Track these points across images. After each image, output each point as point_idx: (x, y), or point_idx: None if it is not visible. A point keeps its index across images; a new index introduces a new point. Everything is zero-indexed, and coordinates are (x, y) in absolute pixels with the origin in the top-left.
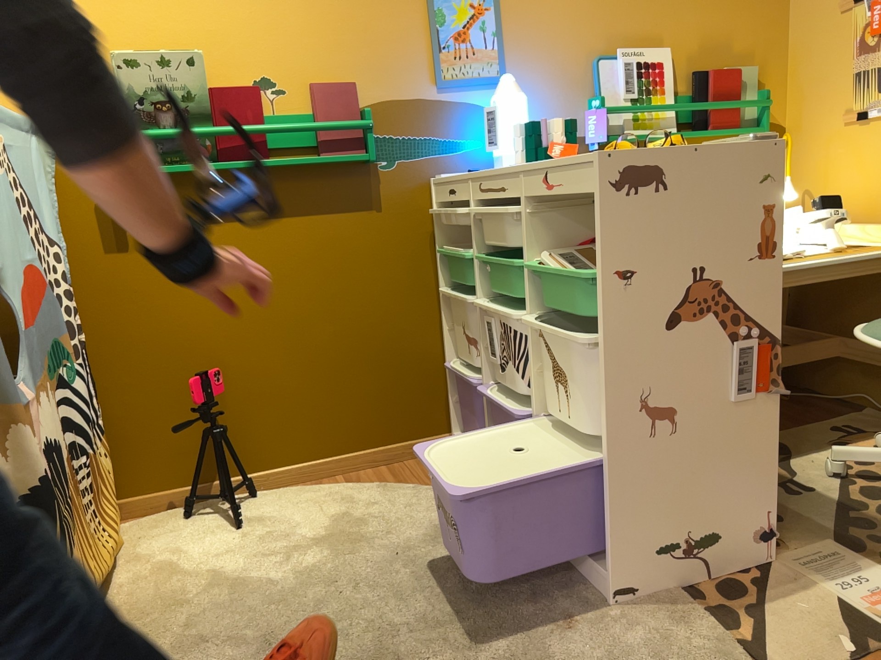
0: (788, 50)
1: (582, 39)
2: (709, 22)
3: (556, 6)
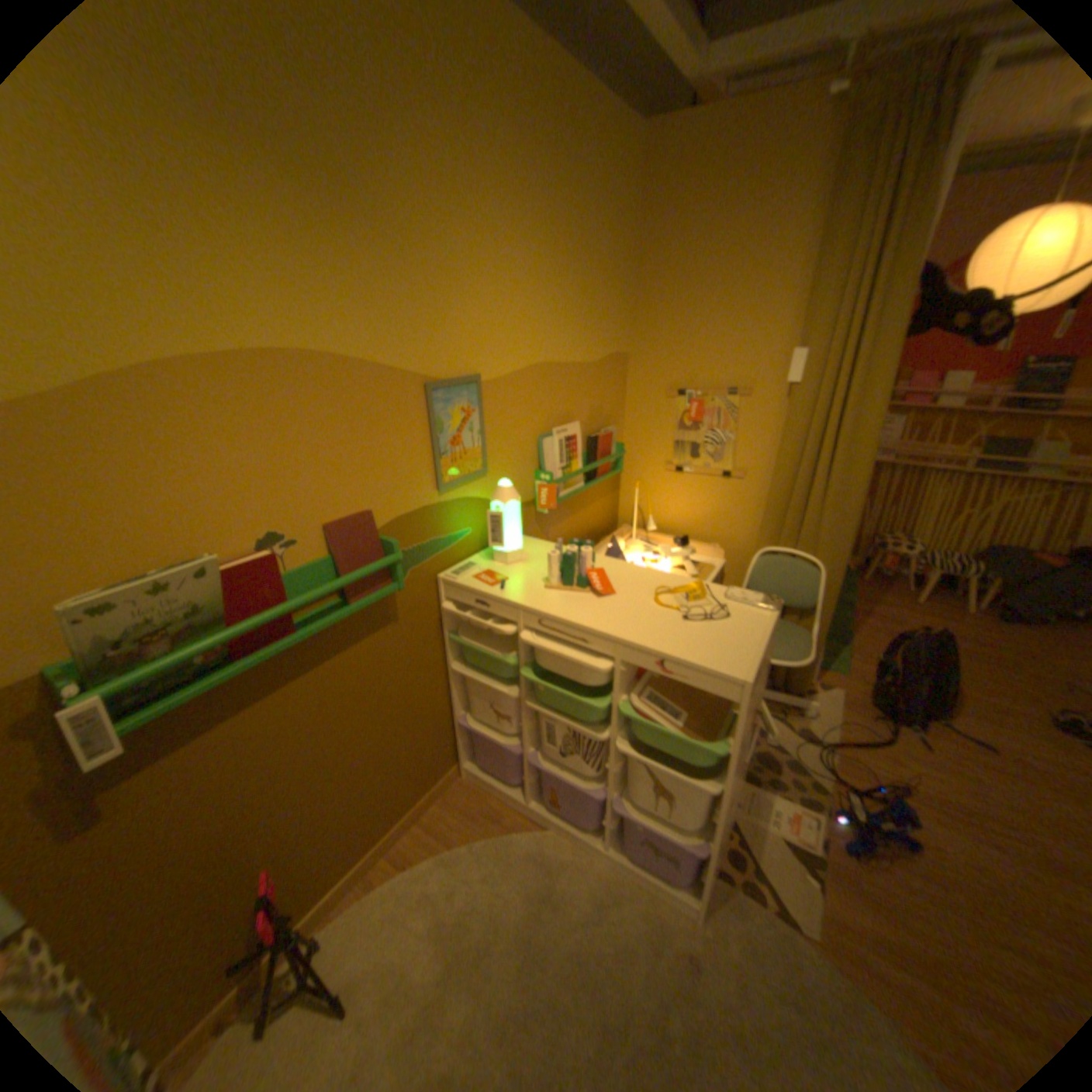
0: (626, 409)
1: (532, 423)
2: (595, 396)
3: (518, 398)
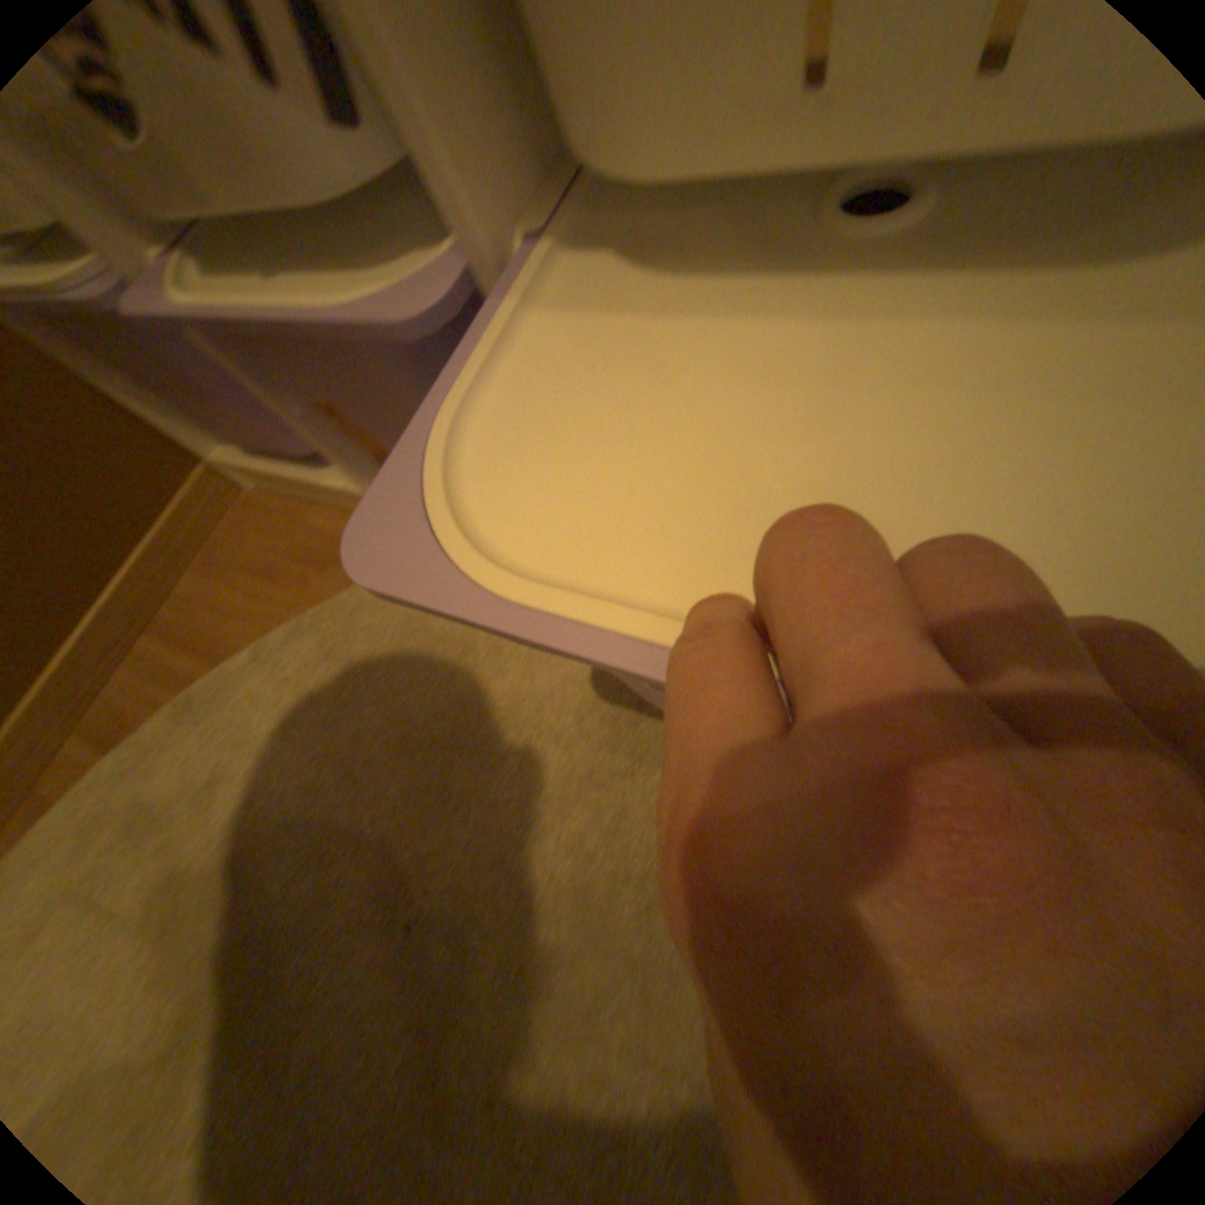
0: None
1: None
2: None
3: None
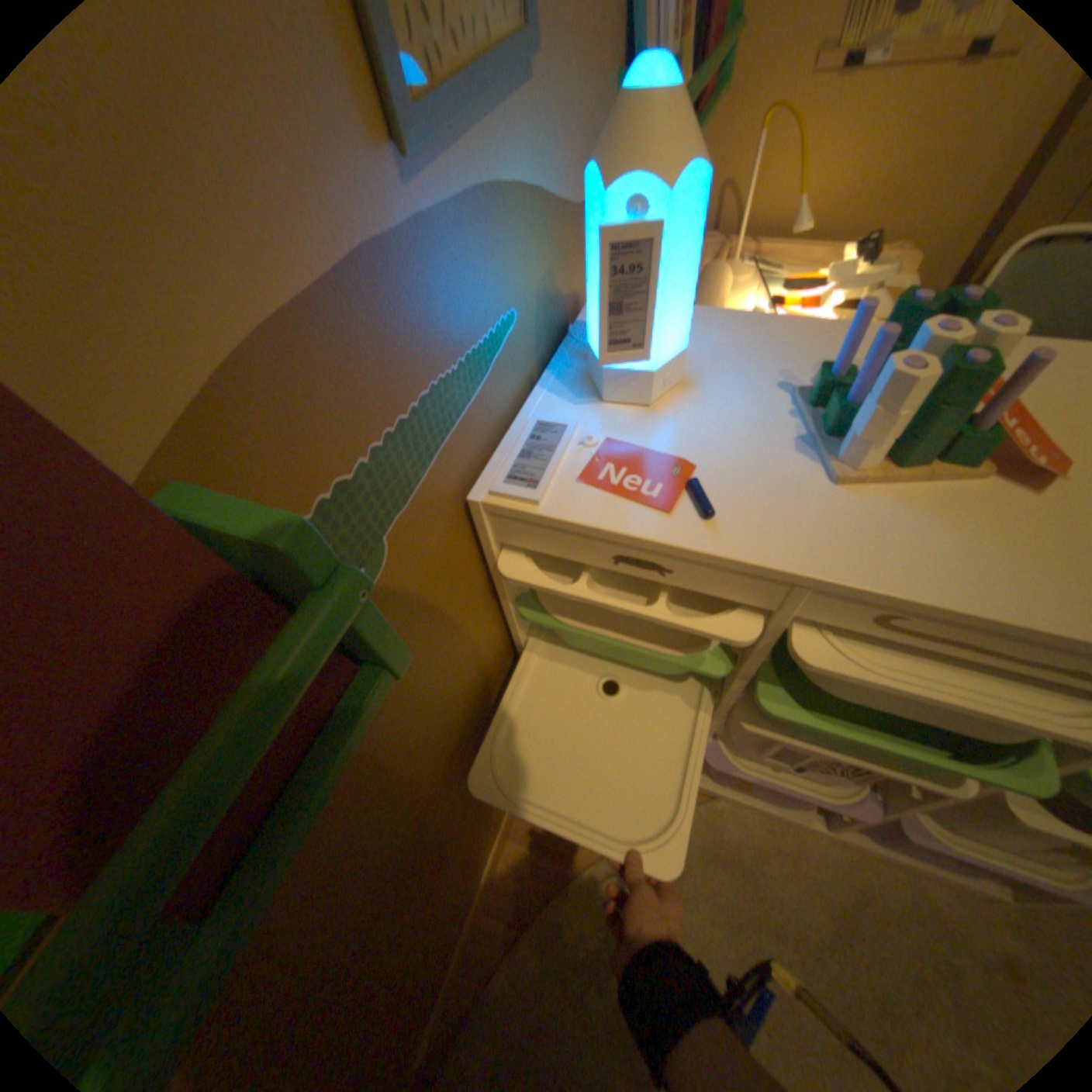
0: None
1: None
2: None
3: None
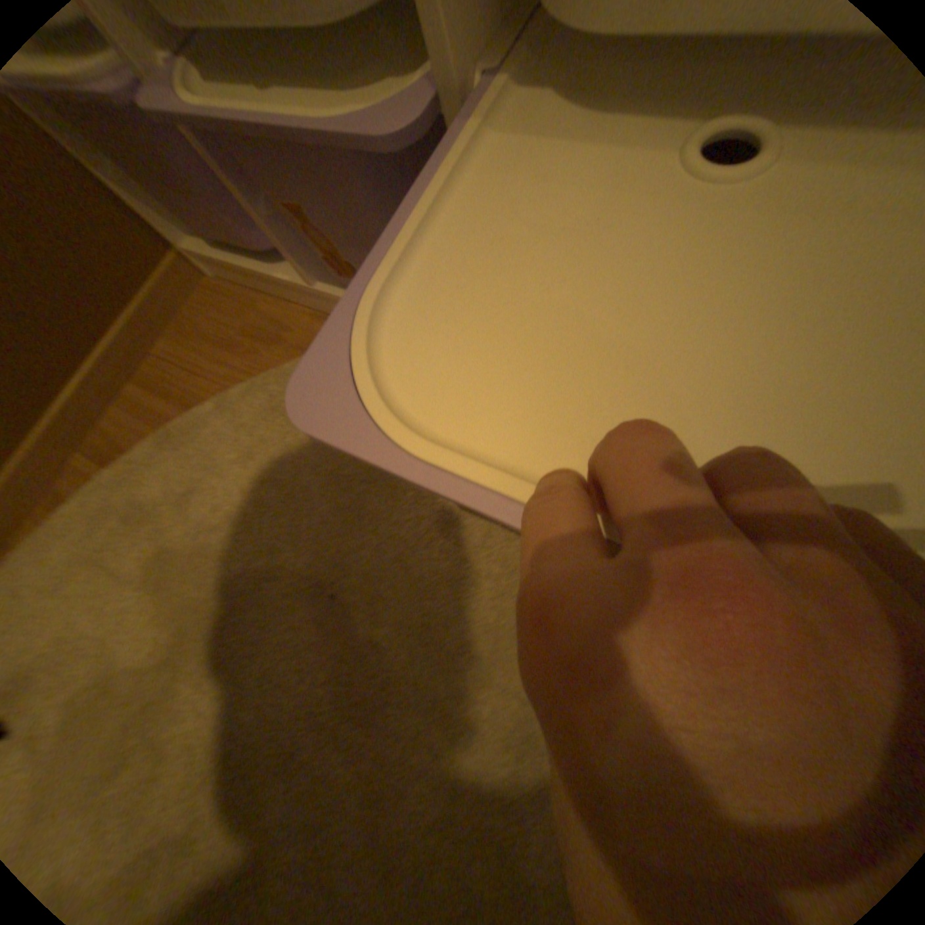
0: None
1: None
2: None
3: None
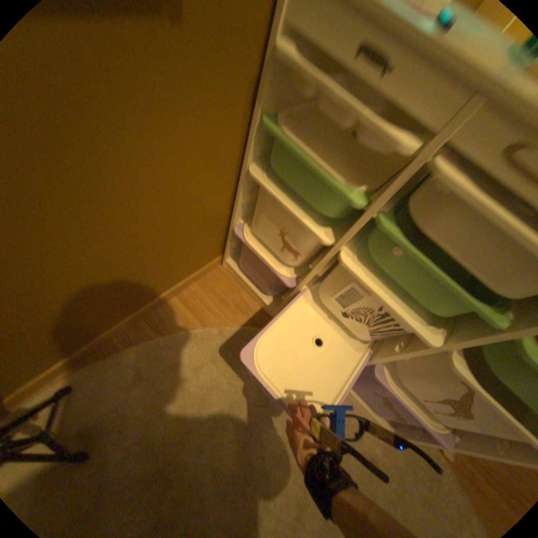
0: None
1: None
2: None
3: None
